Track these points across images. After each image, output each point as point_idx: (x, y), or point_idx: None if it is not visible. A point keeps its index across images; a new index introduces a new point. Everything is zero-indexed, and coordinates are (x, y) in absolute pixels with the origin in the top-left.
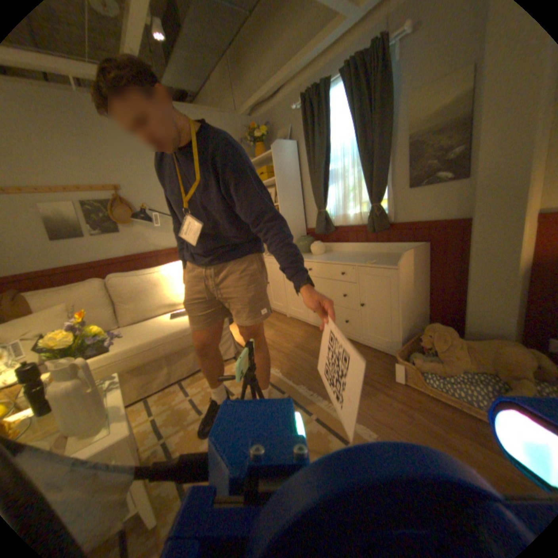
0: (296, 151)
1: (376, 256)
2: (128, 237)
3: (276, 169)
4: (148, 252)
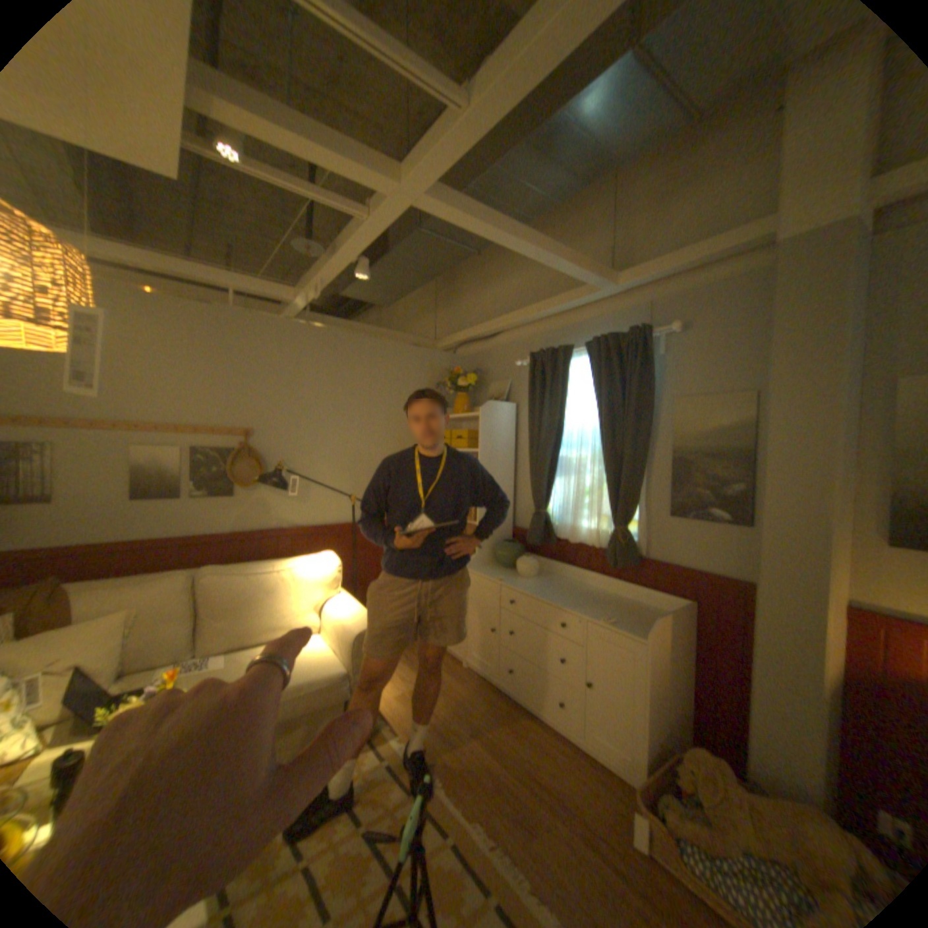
0: (513, 417)
1: (615, 605)
2: (244, 507)
3: (480, 436)
4: (267, 531)
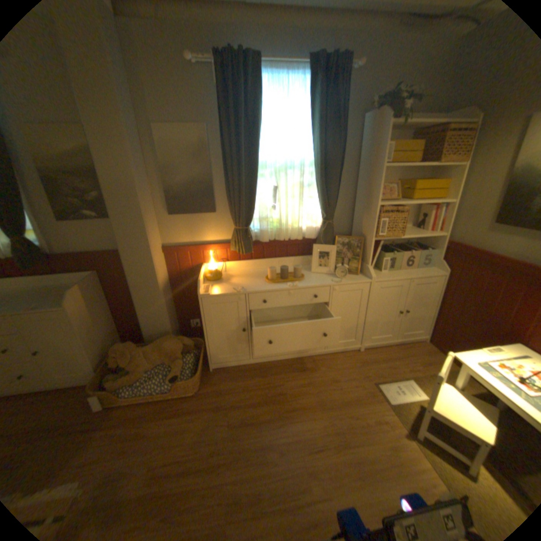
0: None
1: (38, 294)
2: None
3: None
4: None
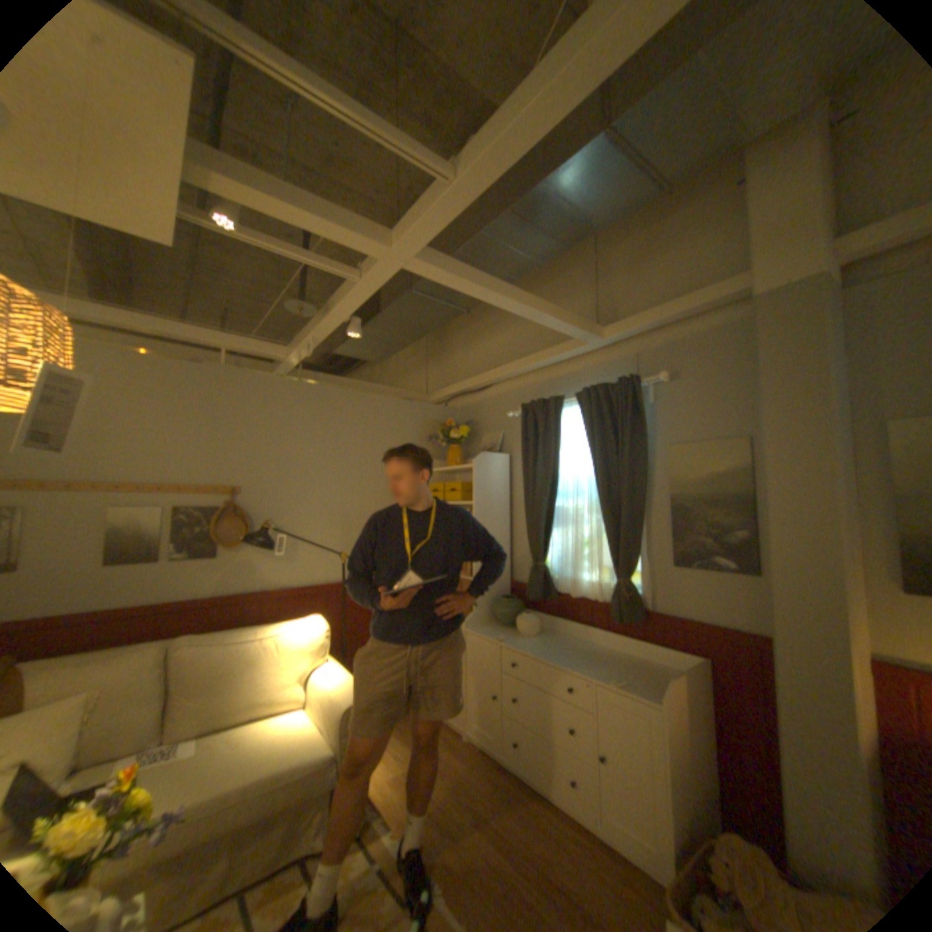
0: (507, 468)
1: (624, 665)
2: (227, 569)
3: (474, 487)
4: (251, 594)
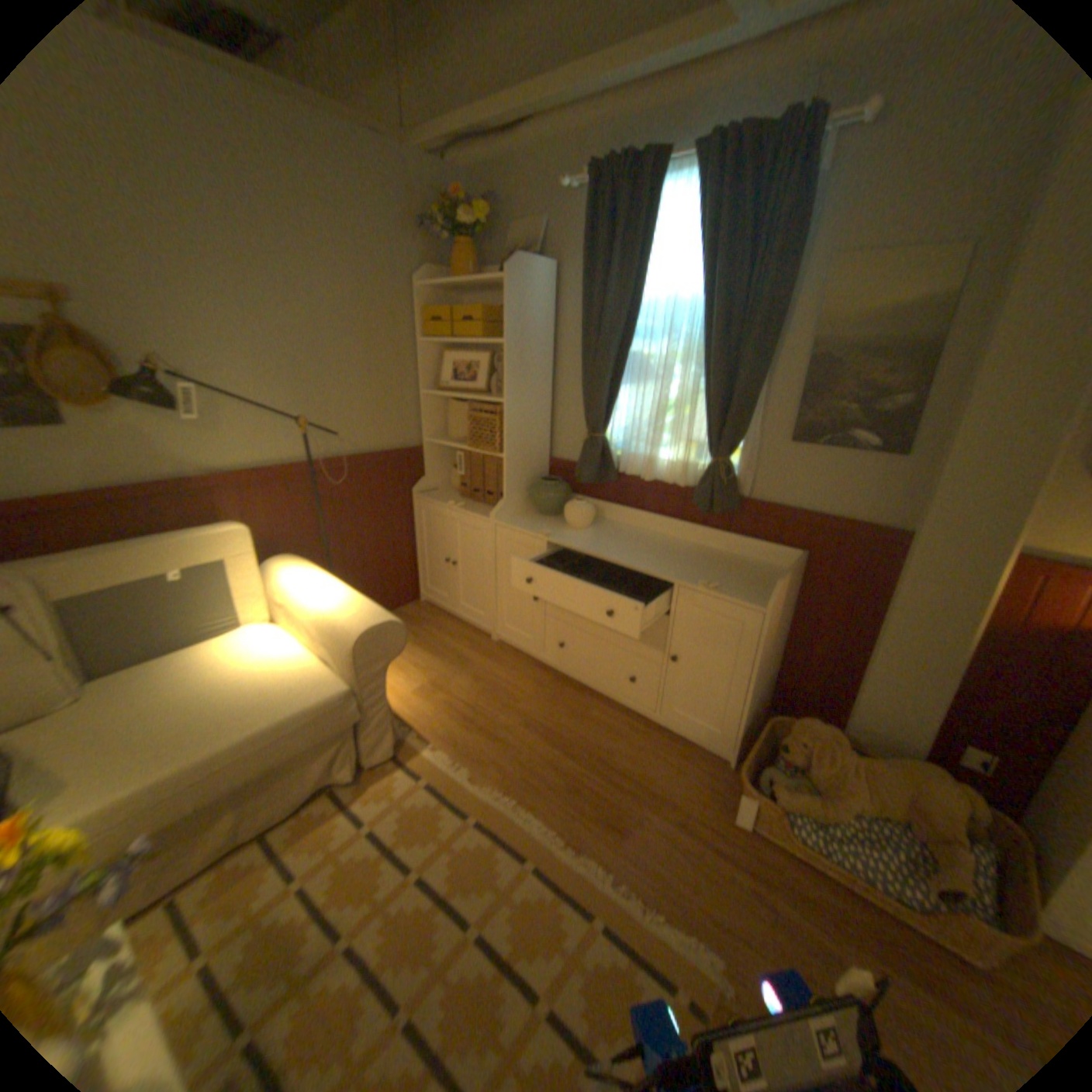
0: (554, 285)
1: (704, 559)
2: (98, 441)
3: (503, 316)
4: (158, 480)
